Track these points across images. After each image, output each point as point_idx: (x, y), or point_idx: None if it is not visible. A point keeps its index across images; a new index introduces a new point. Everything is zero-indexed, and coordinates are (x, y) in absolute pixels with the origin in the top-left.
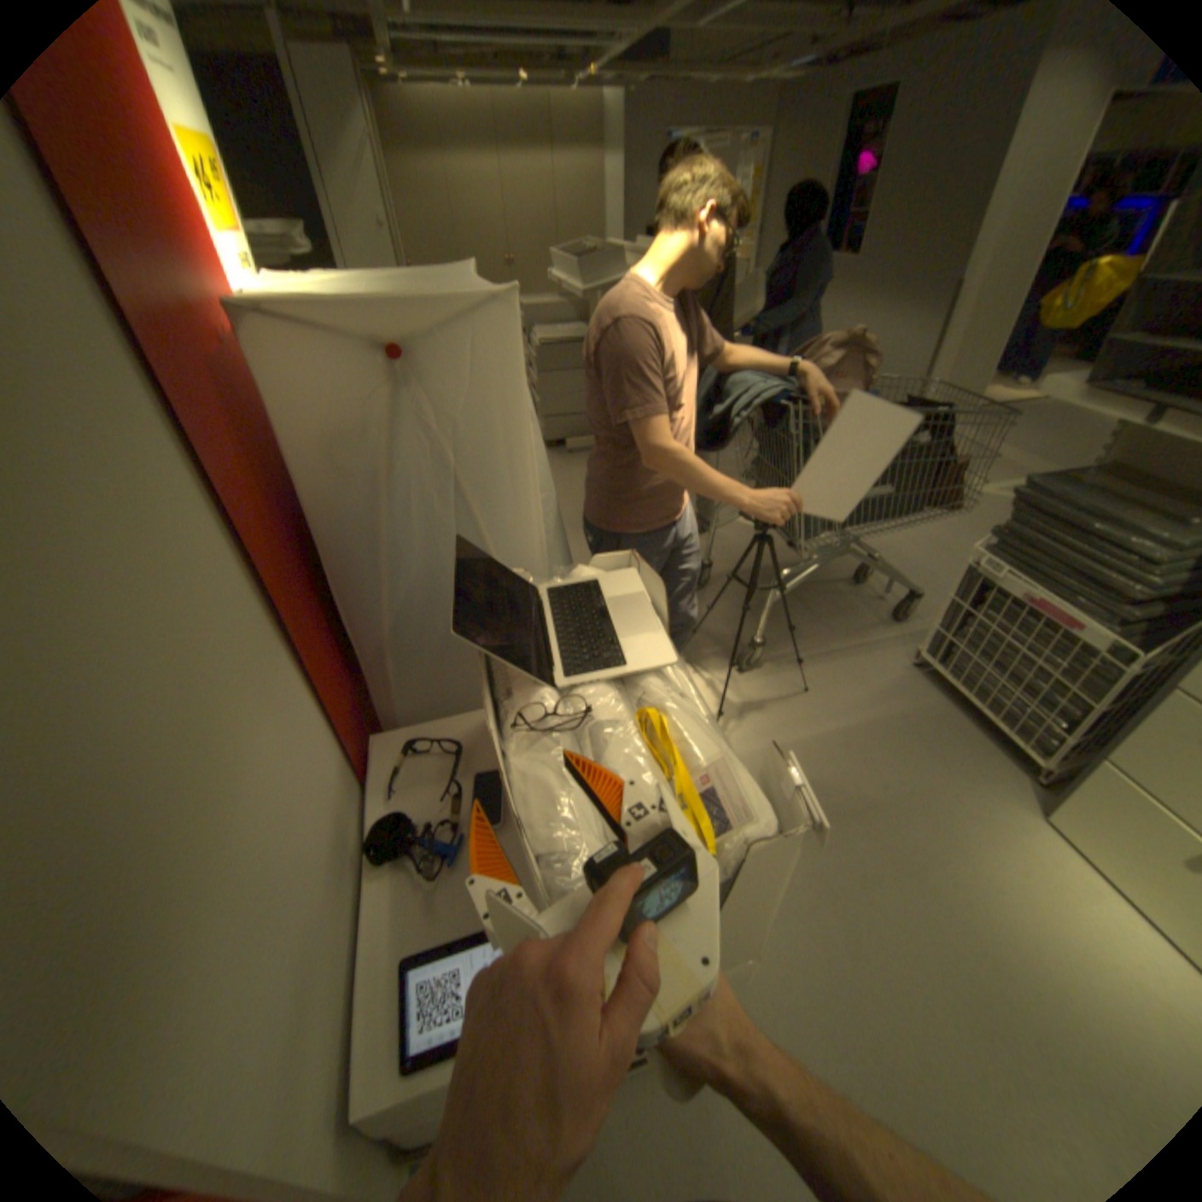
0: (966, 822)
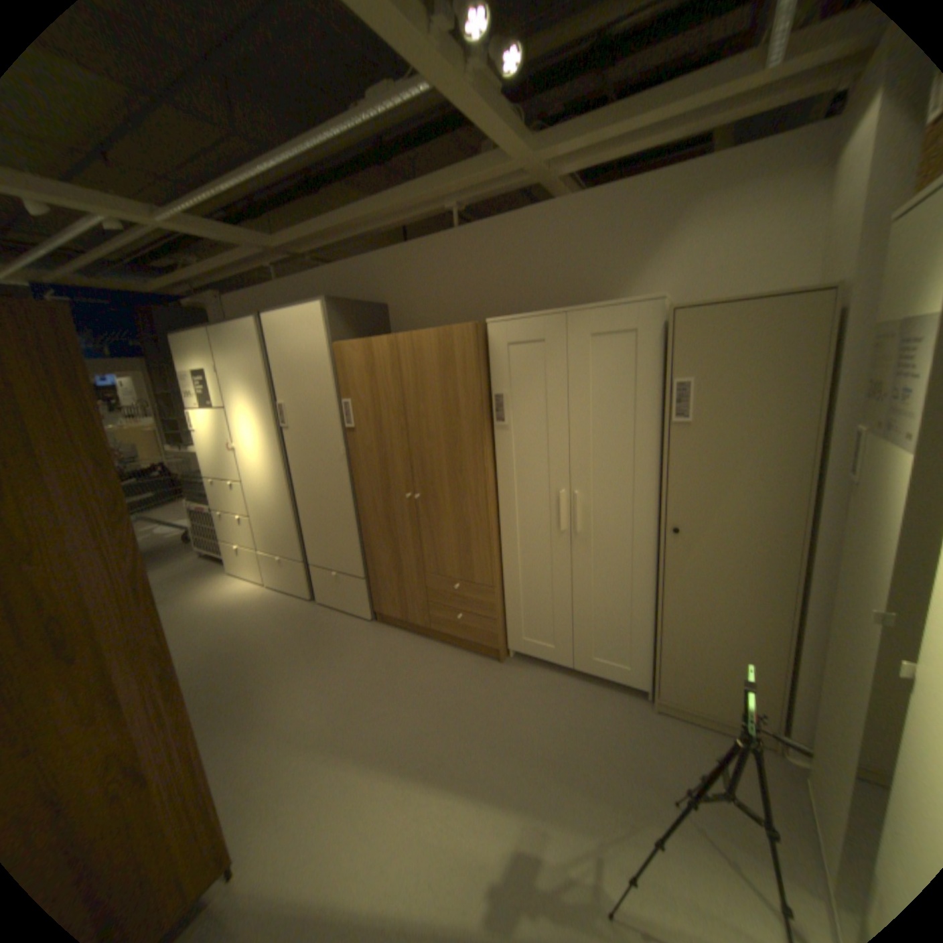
0: (195, 587)
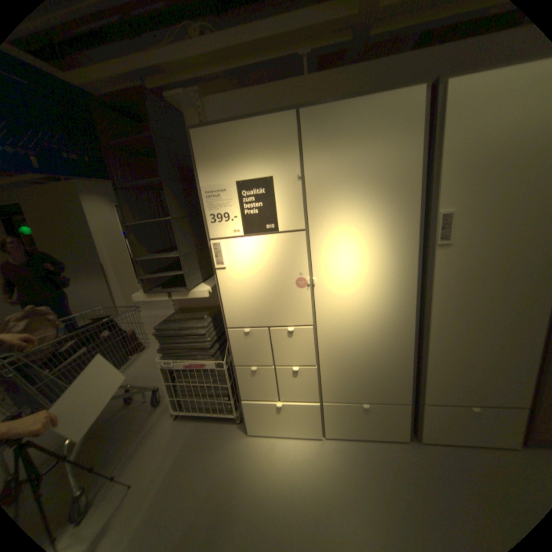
0: (227, 468)
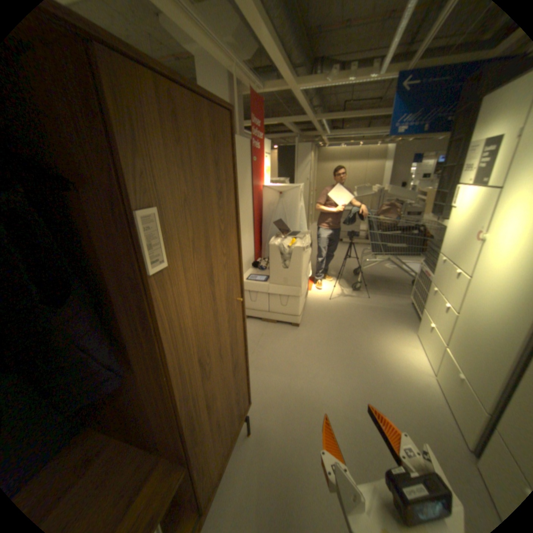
0: (391, 327)
